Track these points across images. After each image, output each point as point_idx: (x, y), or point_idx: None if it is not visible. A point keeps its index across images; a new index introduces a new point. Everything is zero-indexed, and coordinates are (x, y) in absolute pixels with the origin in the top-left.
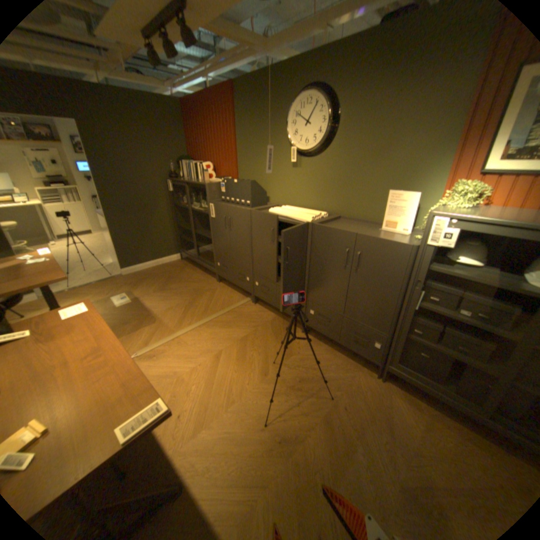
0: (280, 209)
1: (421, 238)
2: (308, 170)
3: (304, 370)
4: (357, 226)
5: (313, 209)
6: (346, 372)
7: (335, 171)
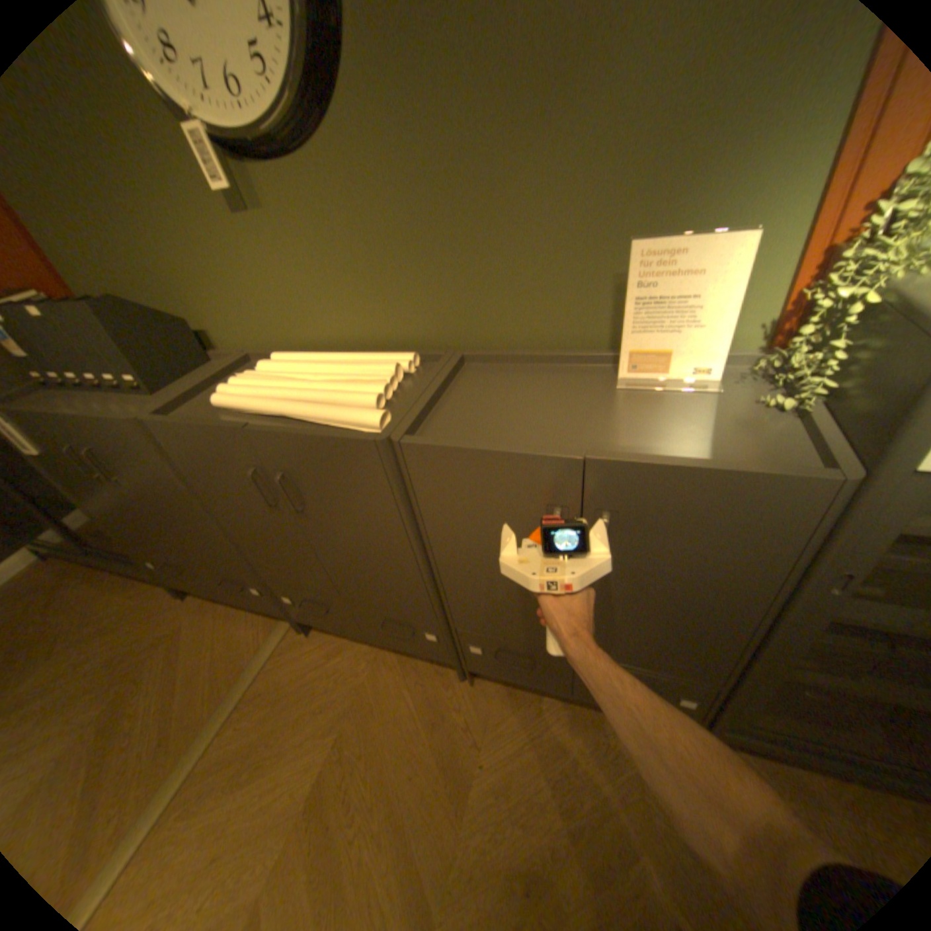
0: (250, 384)
1: (780, 403)
2: (287, 212)
3: (517, 833)
4: (532, 386)
5: (360, 345)
6: (614, 769)
7: (387, 198)
